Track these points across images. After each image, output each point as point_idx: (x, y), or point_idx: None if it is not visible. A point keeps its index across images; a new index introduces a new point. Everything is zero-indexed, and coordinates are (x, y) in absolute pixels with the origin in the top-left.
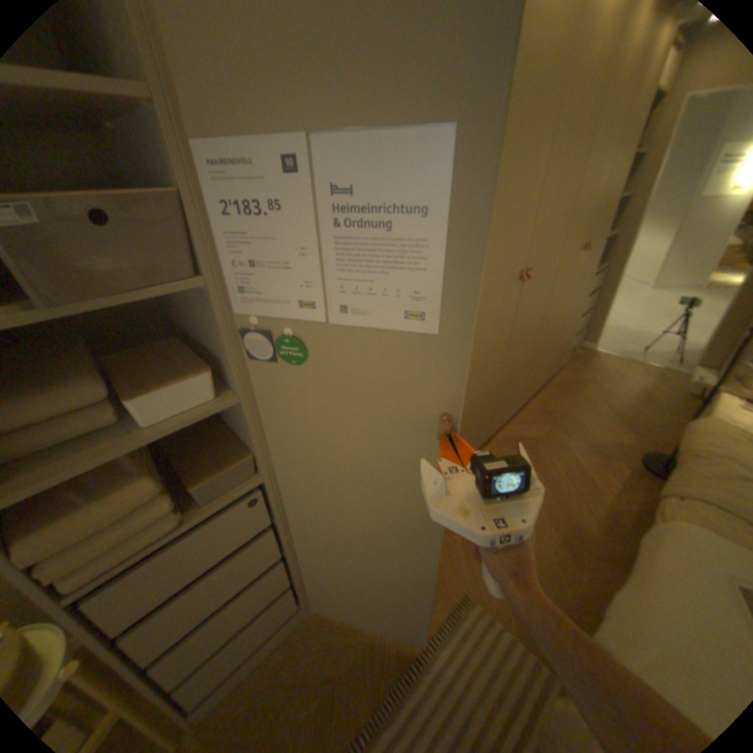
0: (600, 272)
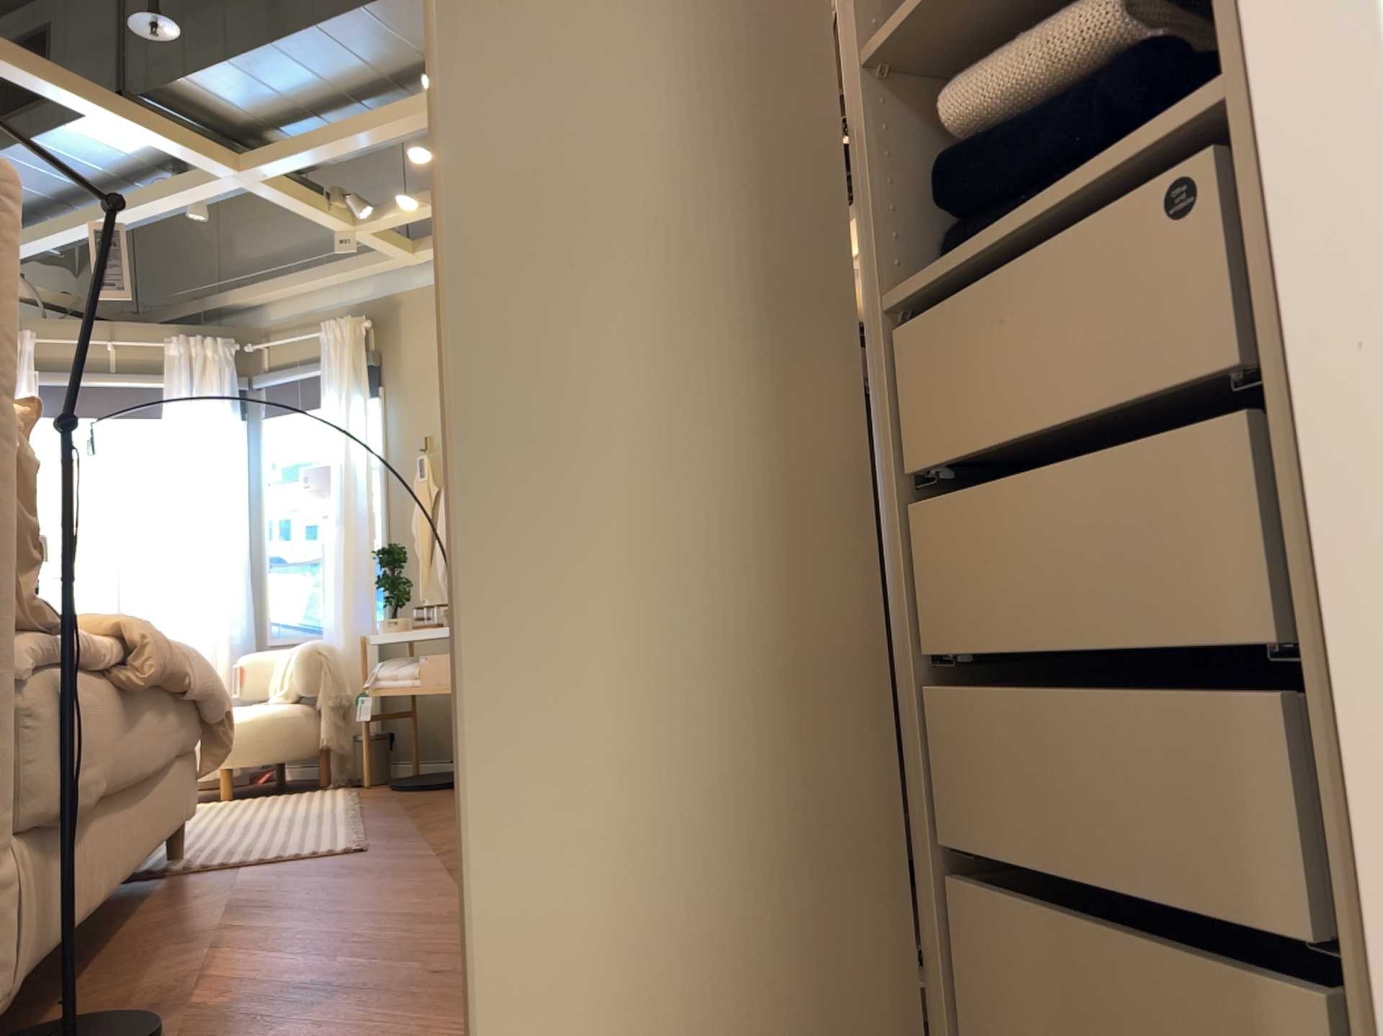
0: (1008, 244)
